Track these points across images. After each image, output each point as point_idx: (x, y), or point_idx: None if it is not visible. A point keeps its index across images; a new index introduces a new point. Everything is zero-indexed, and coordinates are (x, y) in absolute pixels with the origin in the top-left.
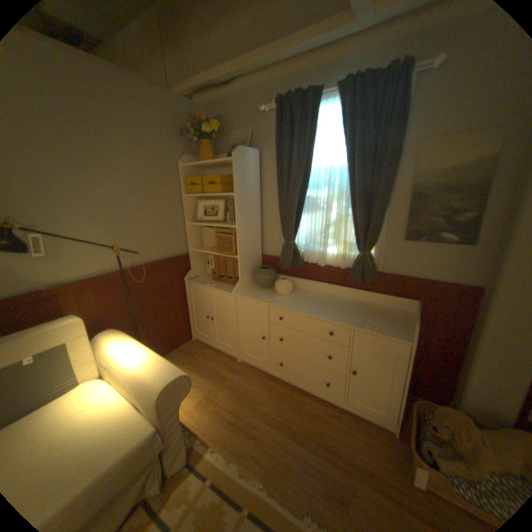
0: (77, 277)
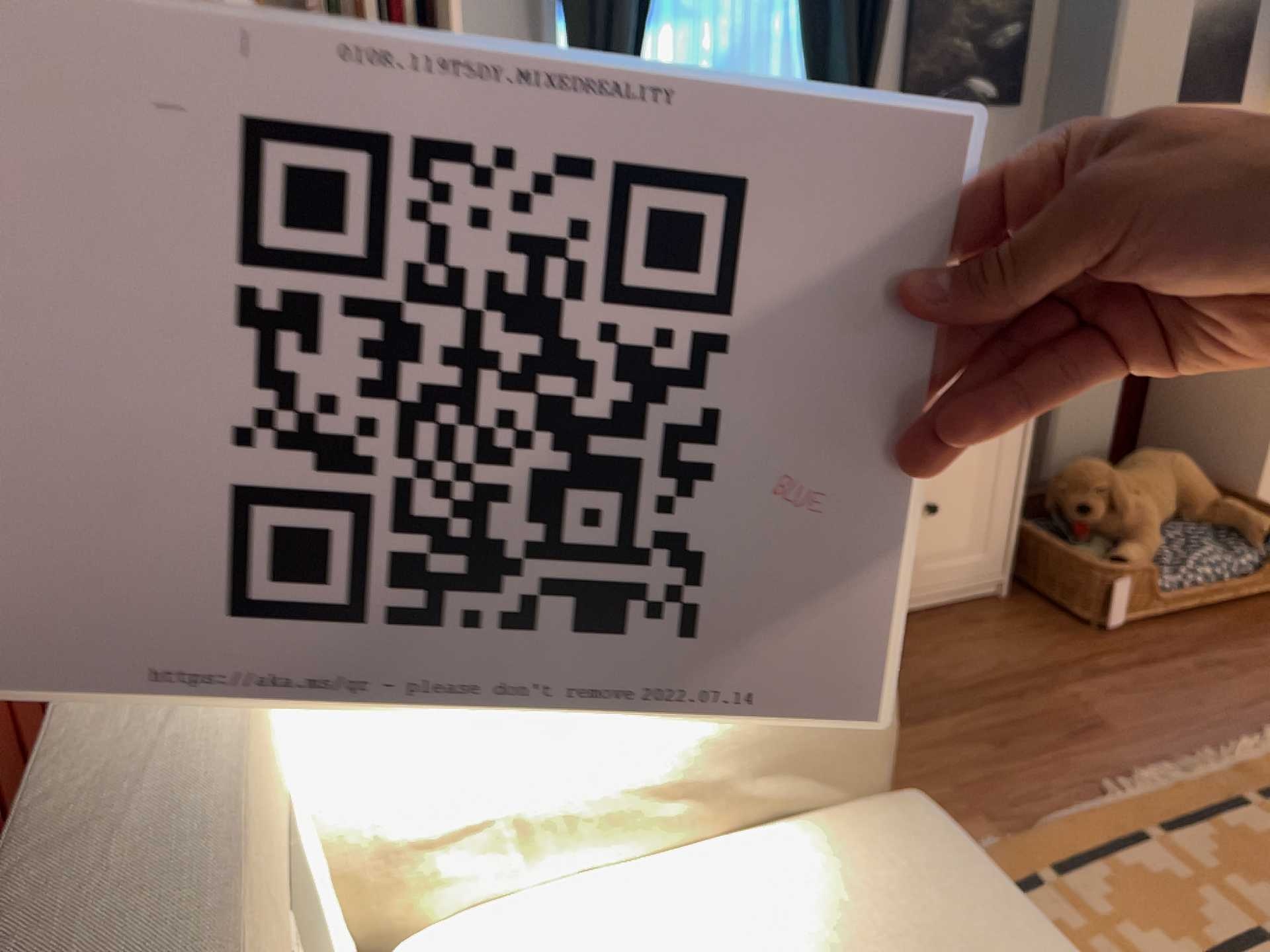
0: None
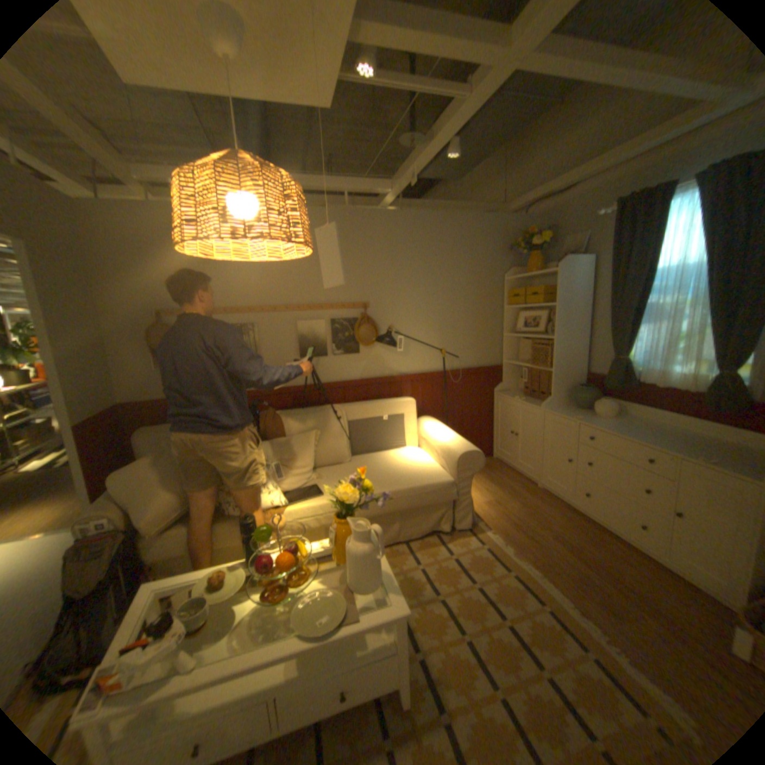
0: (413, 371)
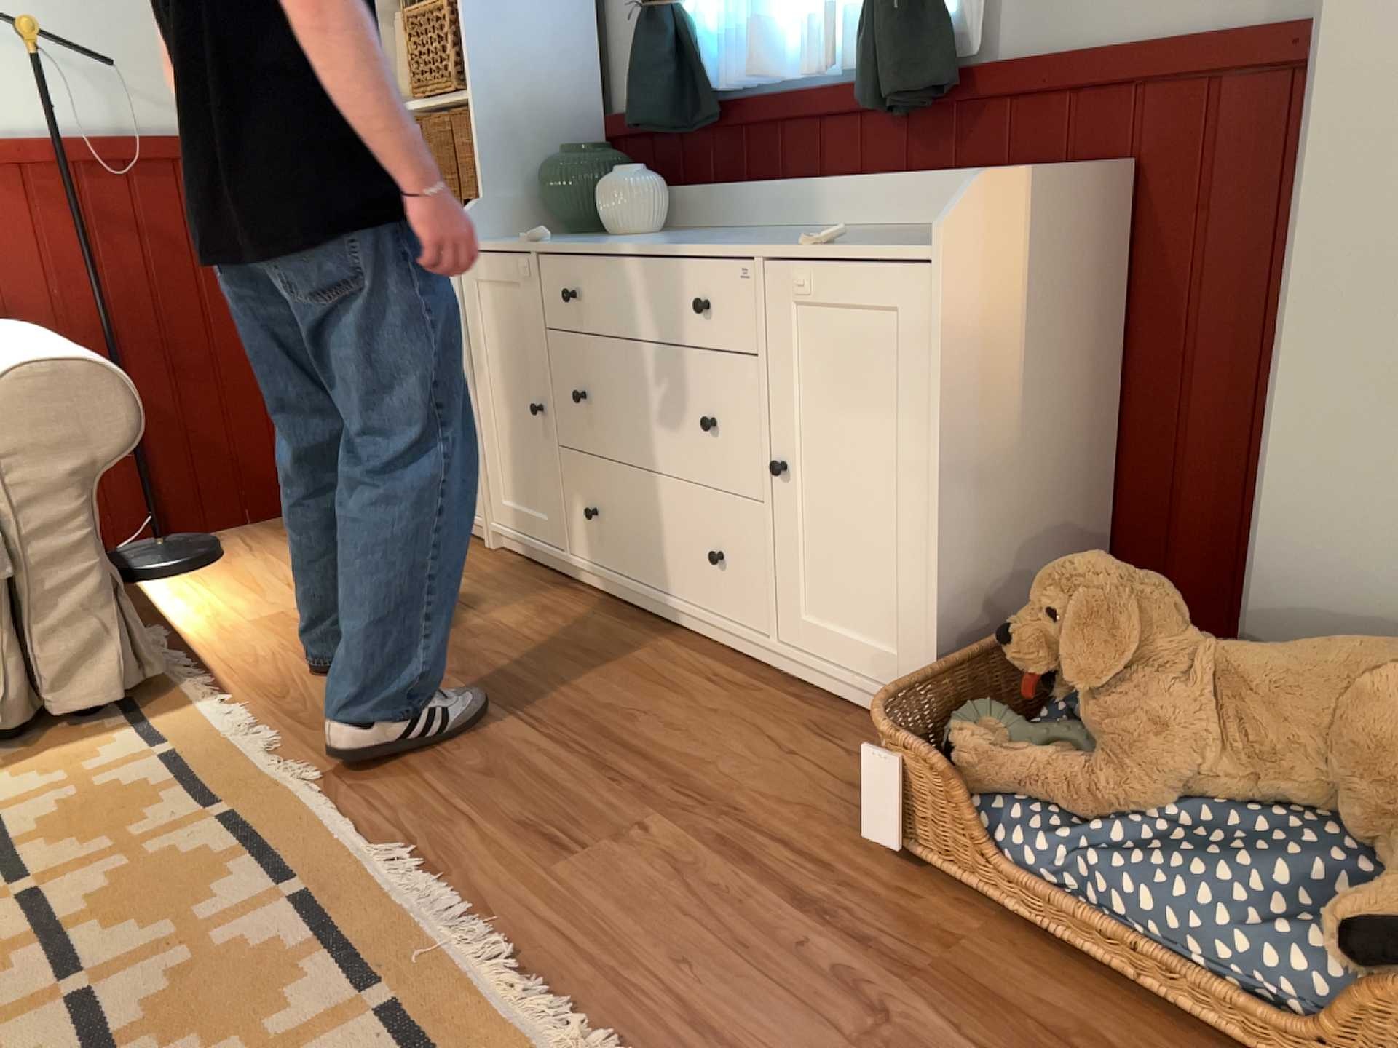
0: None
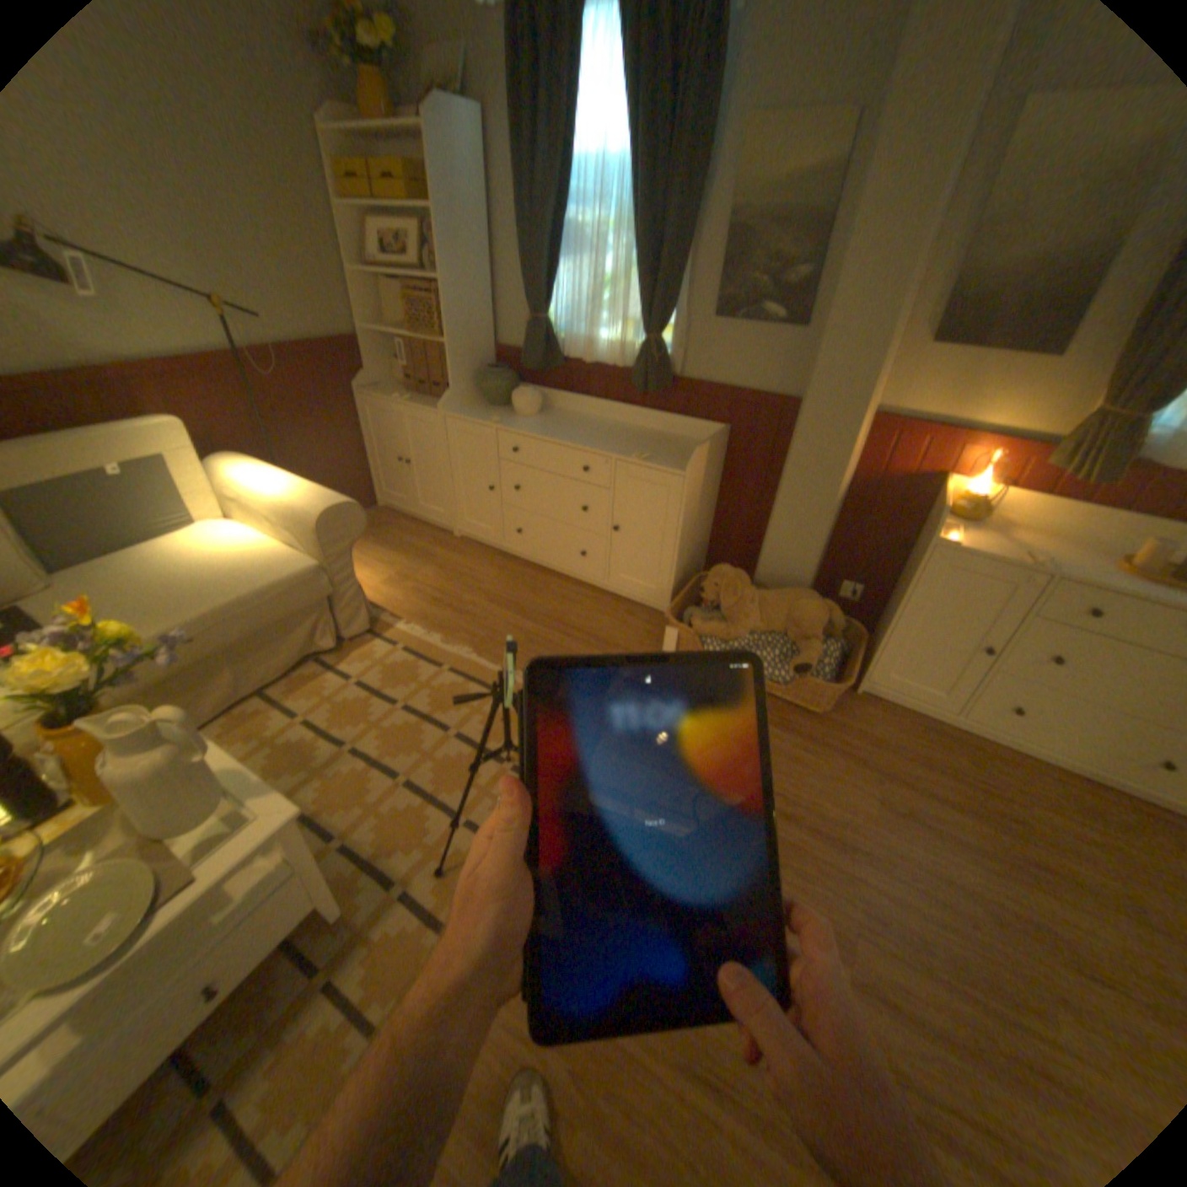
0: (154, 354)
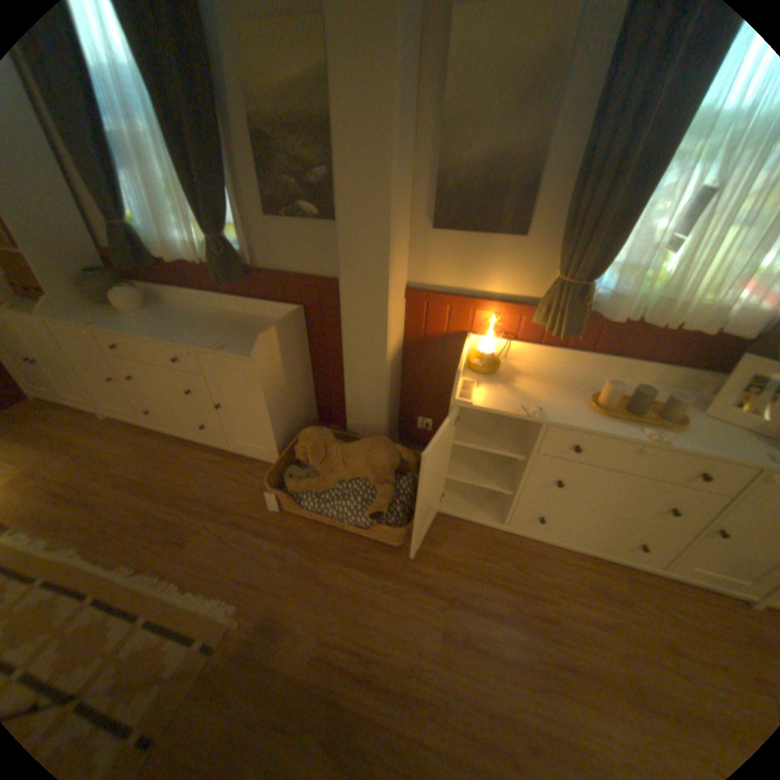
0: None
